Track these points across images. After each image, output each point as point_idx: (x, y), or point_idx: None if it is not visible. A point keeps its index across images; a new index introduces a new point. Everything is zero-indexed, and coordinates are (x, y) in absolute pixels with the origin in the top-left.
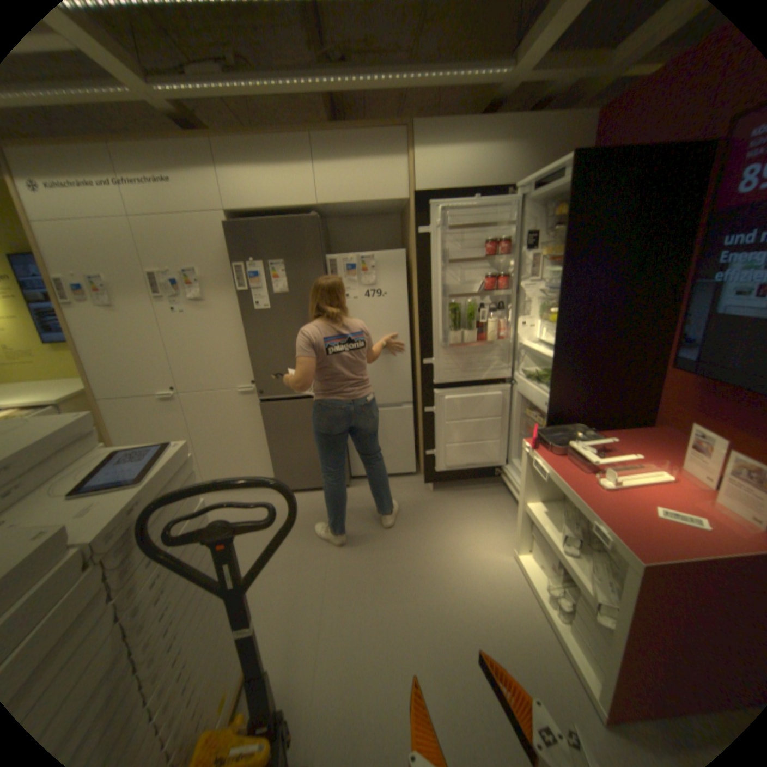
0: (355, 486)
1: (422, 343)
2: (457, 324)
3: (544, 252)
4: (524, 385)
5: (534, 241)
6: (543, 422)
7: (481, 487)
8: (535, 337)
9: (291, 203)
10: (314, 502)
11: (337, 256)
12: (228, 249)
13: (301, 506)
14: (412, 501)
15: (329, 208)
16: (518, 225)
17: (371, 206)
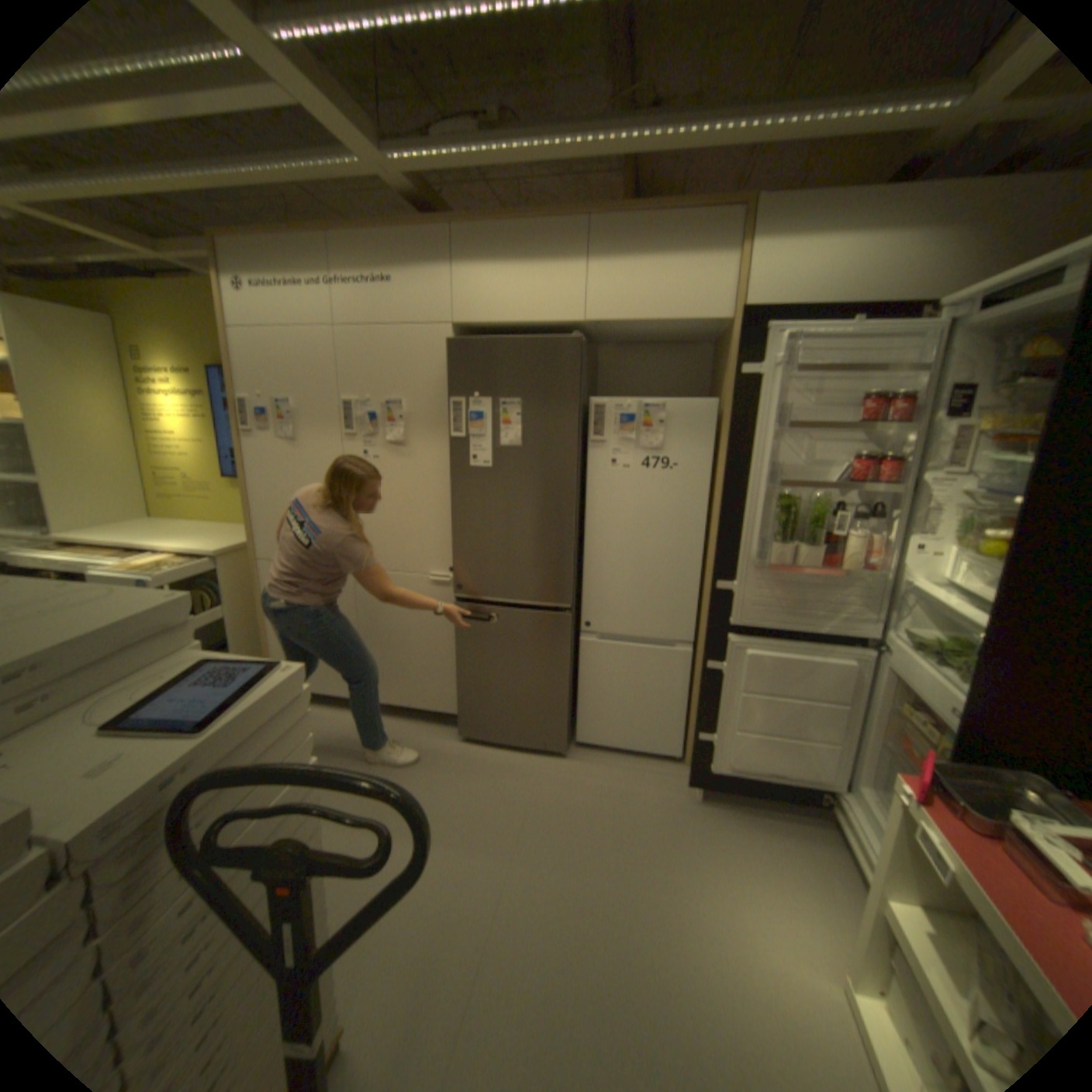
0: (574, 760)
1: (721, 553)
2: (789, 531)
3: (984, 423)
4: (908, 660)
5: (964, 402)
6: (941, 739)
7: (793, 819)
8: (942, 574)
9: (547, 317)
10: (507, 769)
11: (603, 400)
12: (448, 377)
13: (487, 771)
14: (663, 812)
15: (602, 328)
16: (933, 372)
17: (669, 329)
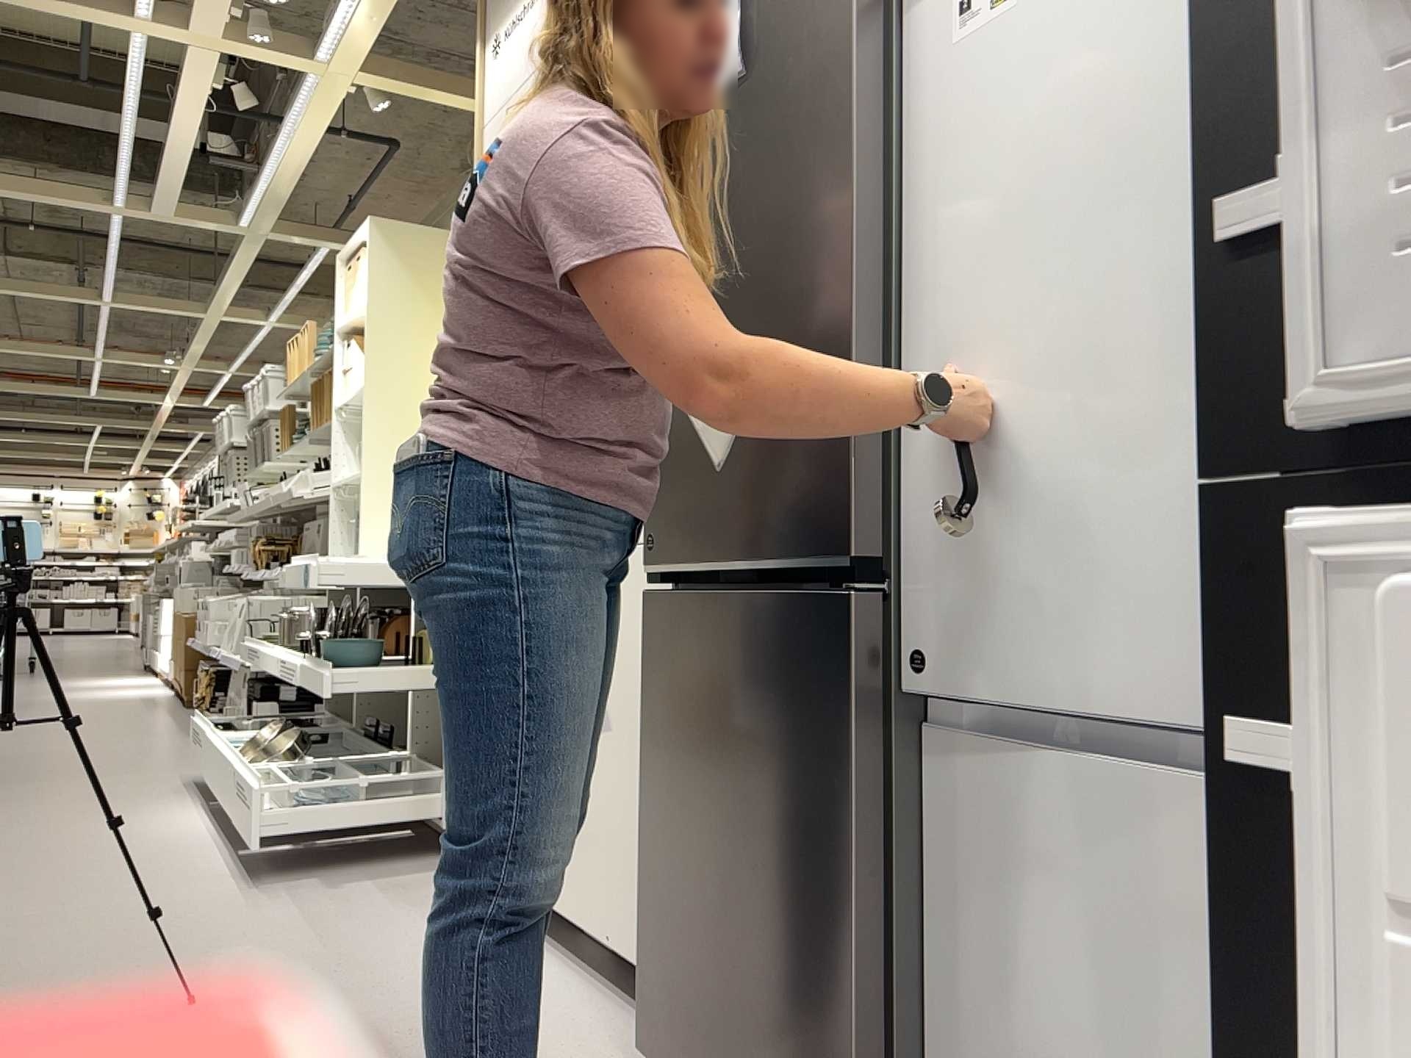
0: None
1: None
2: None
3: None
4: None
5: None
6: None
7: None
8: None
9: None
10: None
11: None
12: None
13: None
14: None
15: None
16: None
17: None
